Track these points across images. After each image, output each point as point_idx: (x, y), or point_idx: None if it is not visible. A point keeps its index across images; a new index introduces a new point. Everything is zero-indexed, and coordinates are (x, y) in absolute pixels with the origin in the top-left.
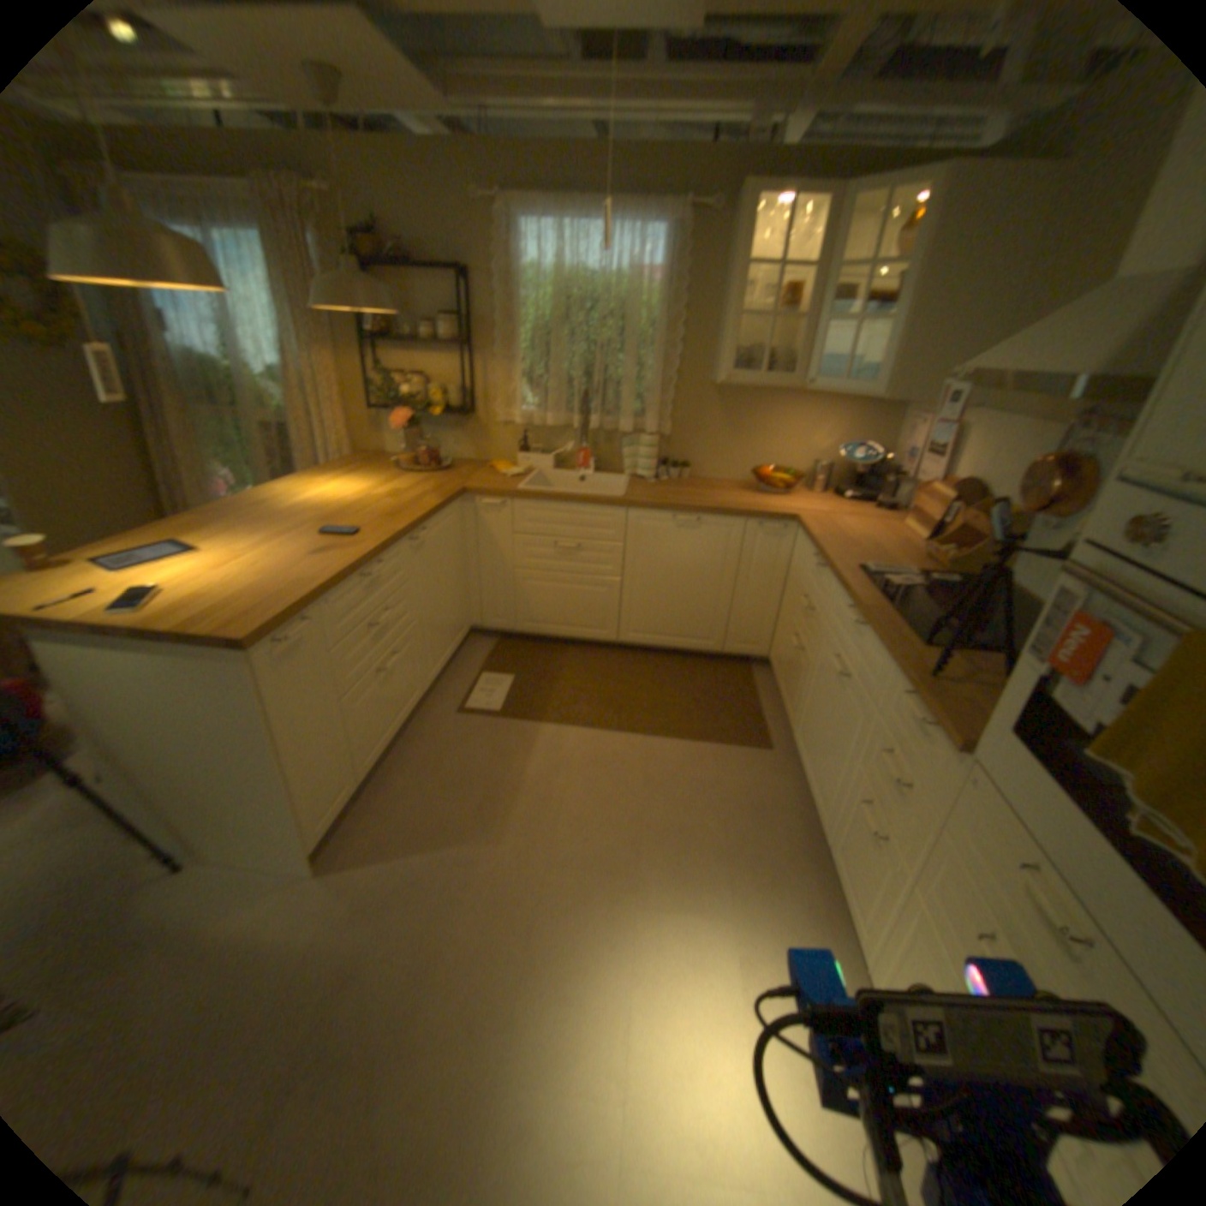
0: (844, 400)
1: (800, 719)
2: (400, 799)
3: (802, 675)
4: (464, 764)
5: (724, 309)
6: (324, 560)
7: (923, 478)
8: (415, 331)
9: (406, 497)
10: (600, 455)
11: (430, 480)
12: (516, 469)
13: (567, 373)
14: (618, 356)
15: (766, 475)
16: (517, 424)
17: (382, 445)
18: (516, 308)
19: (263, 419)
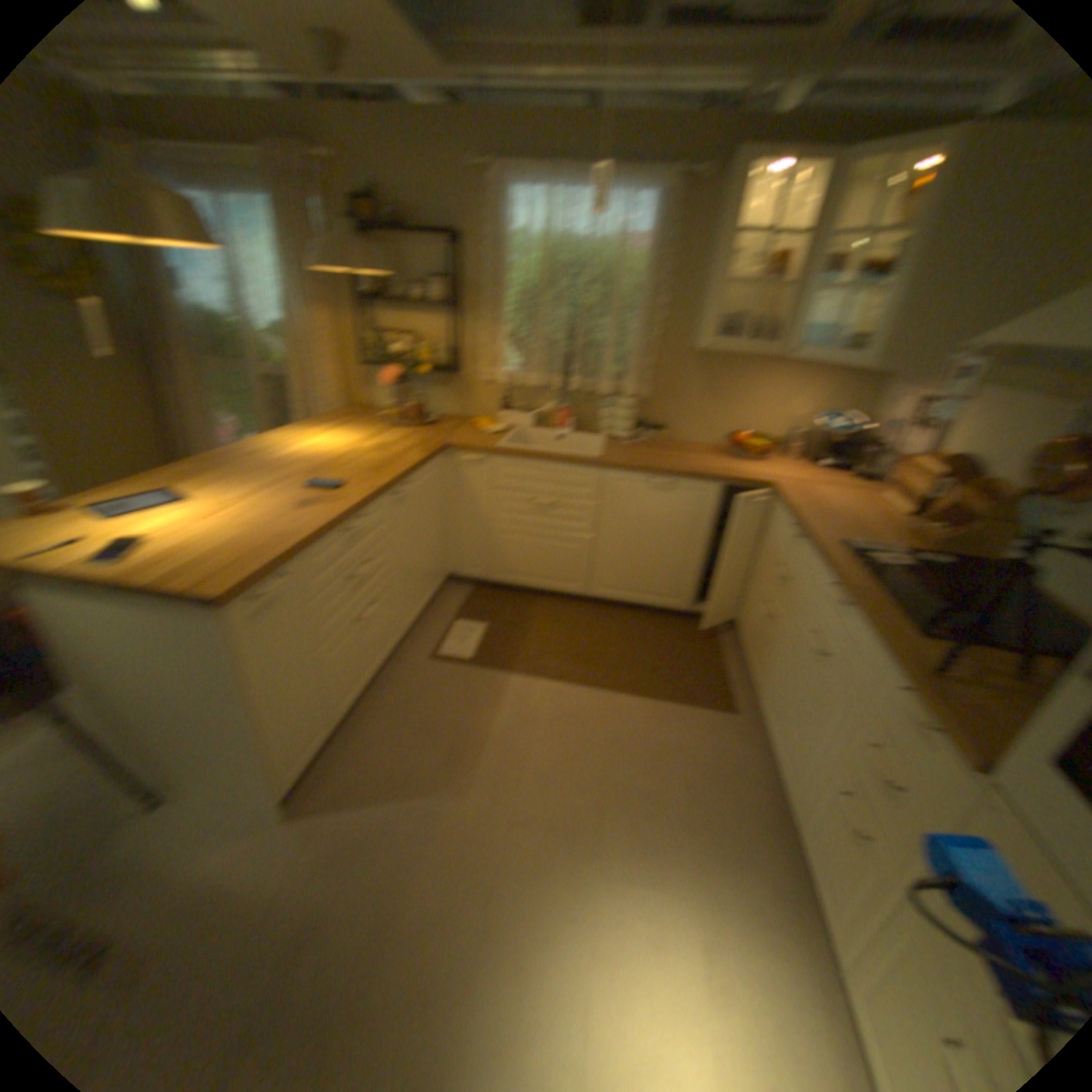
0: (827, 368)
1: (771, 687)
2: (375, 743)
3: (774, 643)
4: (438, 710)
5: (711, 275)
6: (312, 513)
7: (908, 450)
8: (412, 292)
9: (396, 450)
10: (581, 414)
11: (419, 433)
12: (501, 426)
13: (553, 335)
14: (604, 319)
15: (744, 440)
16: (503, 382)
17: (377, 398)
18: (507, 271)
19: (270, 371)
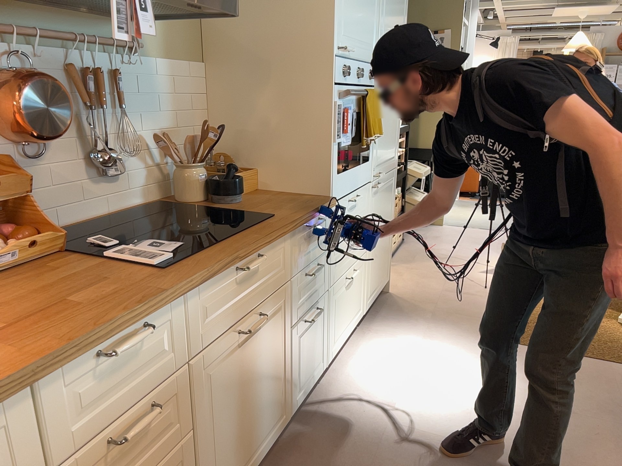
0: None
1: None
2: None
3: None
4: None
5: None
6: None
7: None
8: None
9: None
10: None
11: None
12: None
13: None
14: None
15: None
16: None
17: None
18: None
19: None
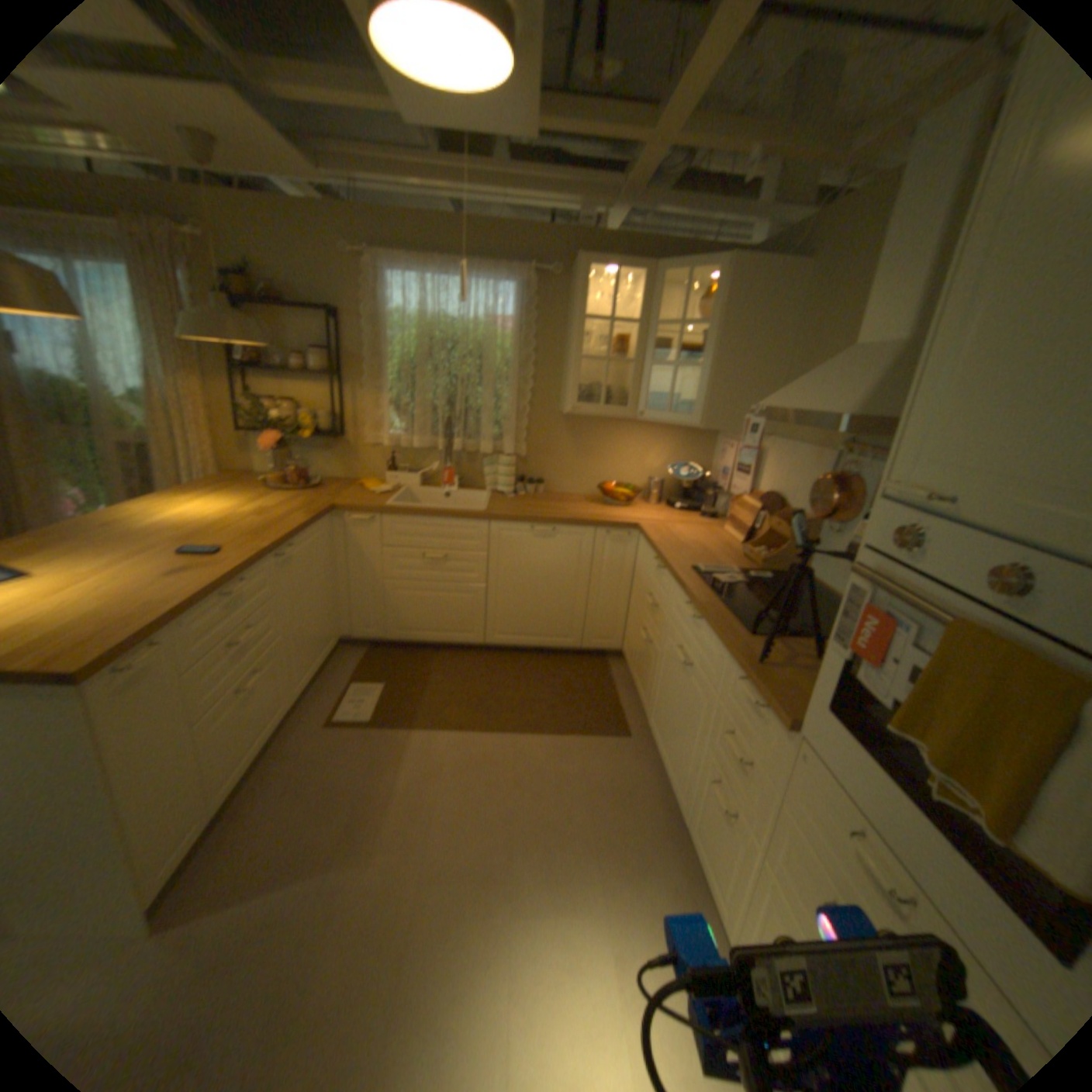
0: (669, 428)
1: (653, 706)
2: (259, 828)
3: (652, 665)
4: (332, 781)
5: (567, 353)
6: (181, 581)
7: (736, 492)
8: (287, 362)
9: (274, 514)
10: (464, 473)
11: (299, 497)
12: (386, 486)
13: (432, 402)
14: (478, 388)
15: (610, 489)
16: (386, 446)
17: (251, 465)
18: (384, 345)
19: (122, 439)
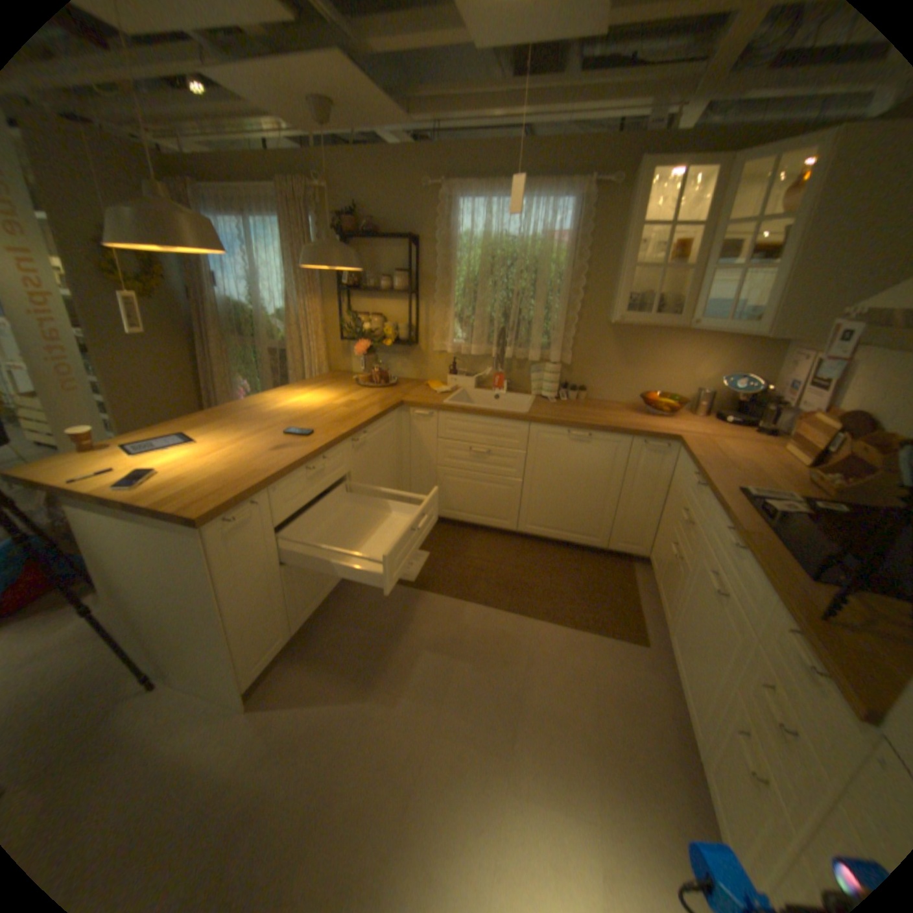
0: (728, 337)
1: (678, 623)
2: (323, 652)
3: (680, 582)
4: (378, 627)
5: (621, 263)
6: (279, 456)
7: (807, 408)
8: (378, 285)
9: (356, 407)
10: (512, 379)
11: (378, 394)
12: (445, 388)
13: (488, 315)
14: (530, 301)
15: (653, 399)
16: (448, 354)
17: (349, 368)
18: (452, 267)
19: (270, 348)
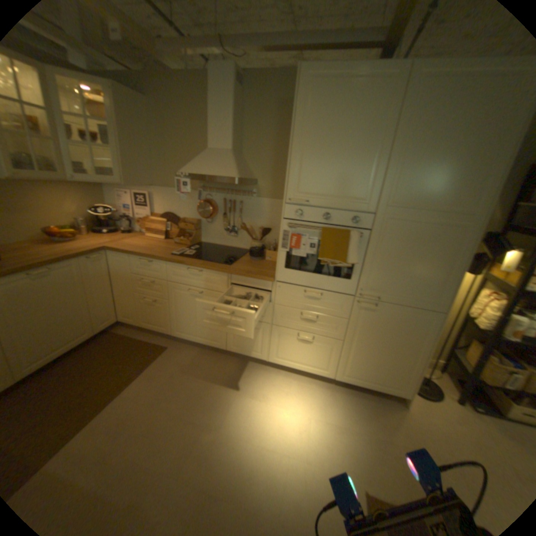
0: (69, 185)
1: (172, 326)
2: None
3: (160, 310)
4: None
5: None
6: None
7: (137, 216)
8: None
9: None
10: None
11: None
12: None
13: None
14: None
15: (55, 232)
16: None
17: None
18: None
19: None
